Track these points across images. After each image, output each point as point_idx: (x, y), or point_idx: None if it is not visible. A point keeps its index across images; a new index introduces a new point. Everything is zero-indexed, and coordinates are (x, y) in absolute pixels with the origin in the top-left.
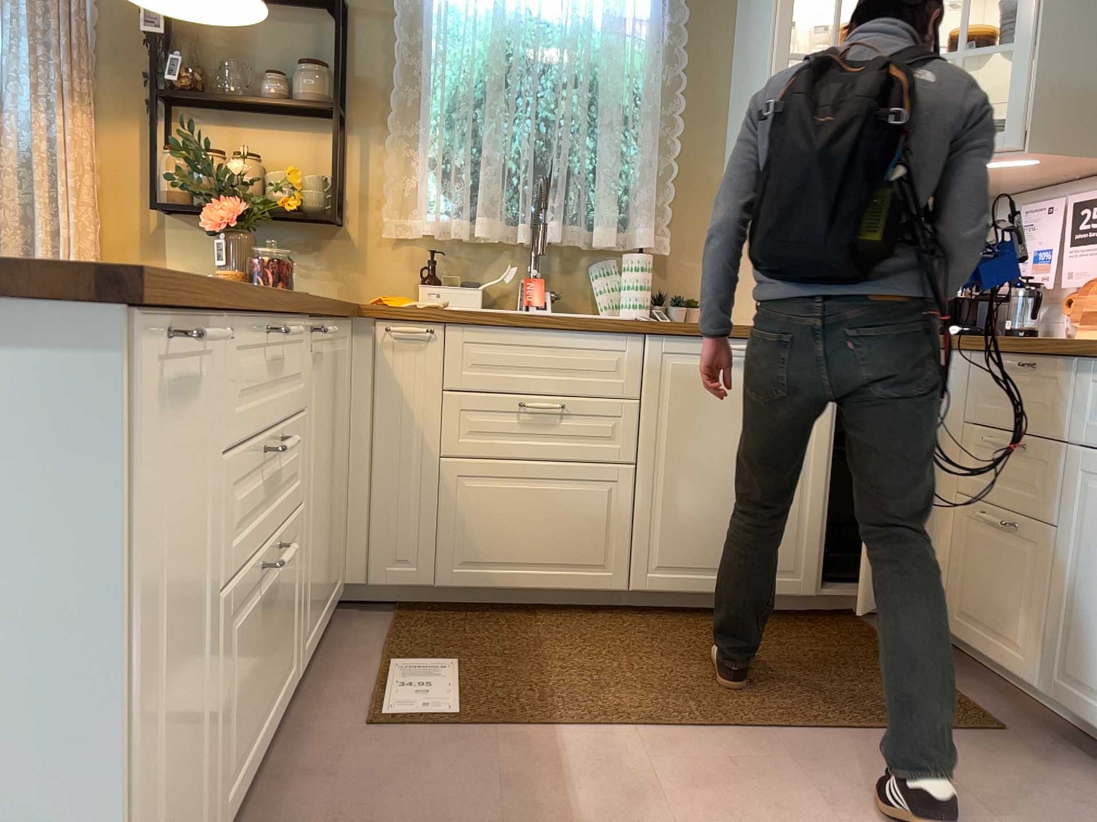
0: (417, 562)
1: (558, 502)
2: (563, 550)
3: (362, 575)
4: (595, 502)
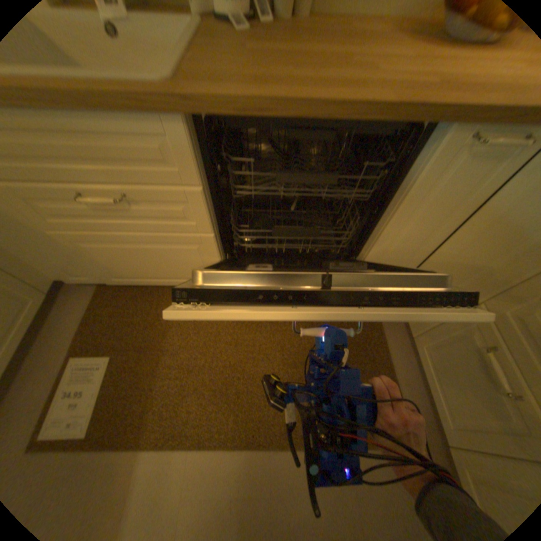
0: (86, 277)
1: (160, 254)
2: (178, 274)
3: (59, 279)
4: (188, 255)
